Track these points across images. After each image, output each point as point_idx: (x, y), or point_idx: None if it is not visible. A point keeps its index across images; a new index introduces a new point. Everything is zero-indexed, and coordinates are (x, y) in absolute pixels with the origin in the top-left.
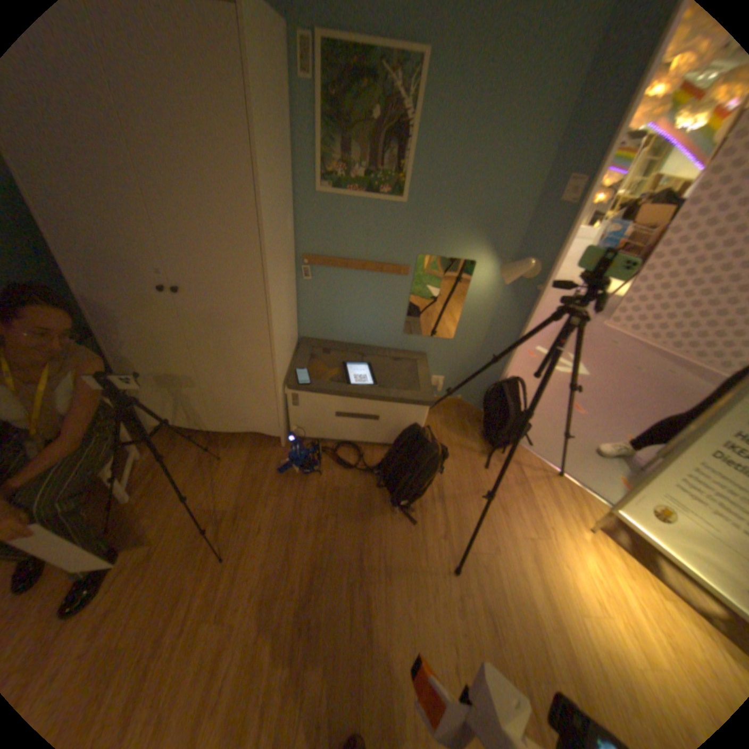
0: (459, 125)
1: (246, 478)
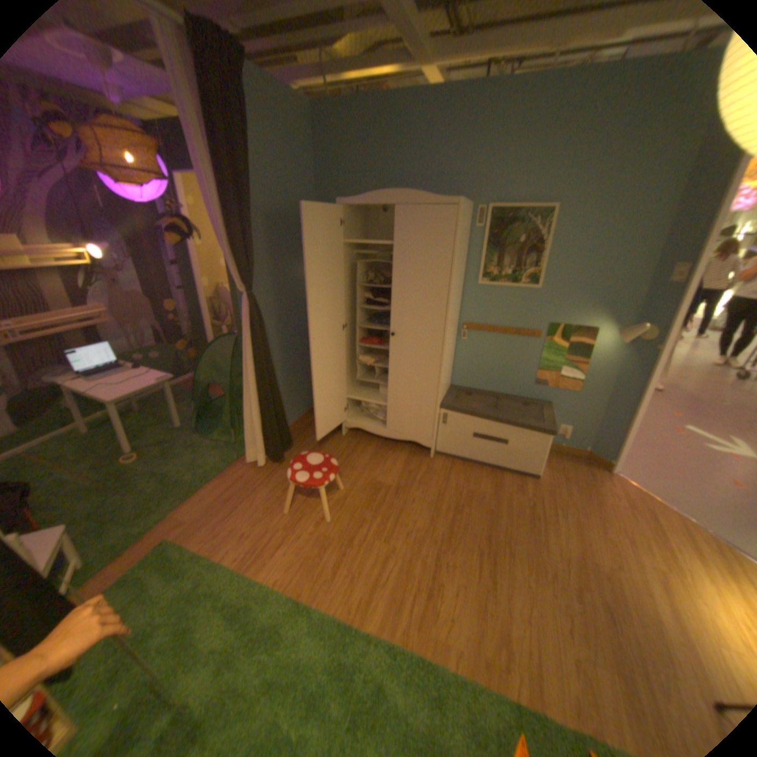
0: (581, 239)
1: (405, 470)
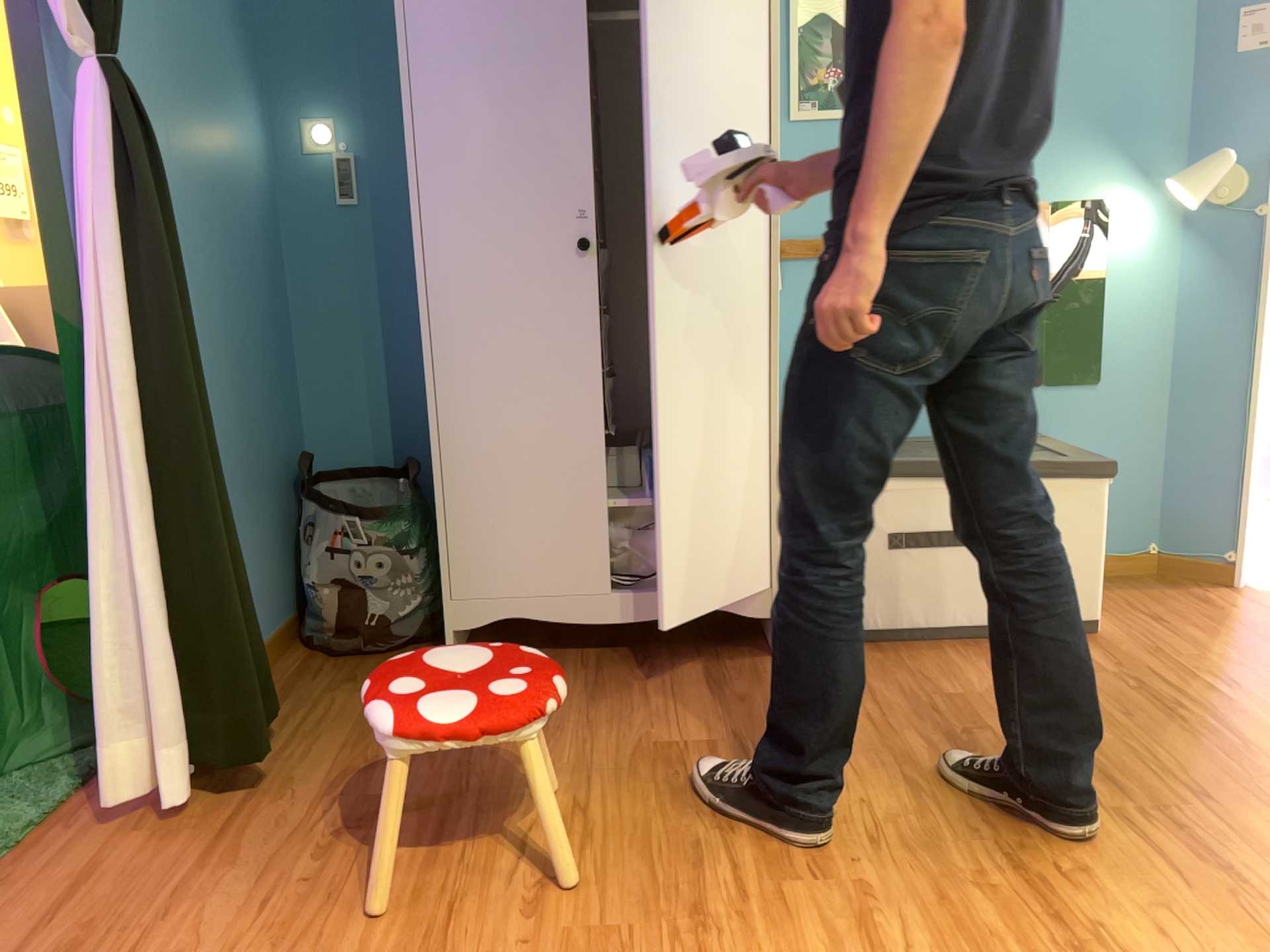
0: None
1: (714, 697)
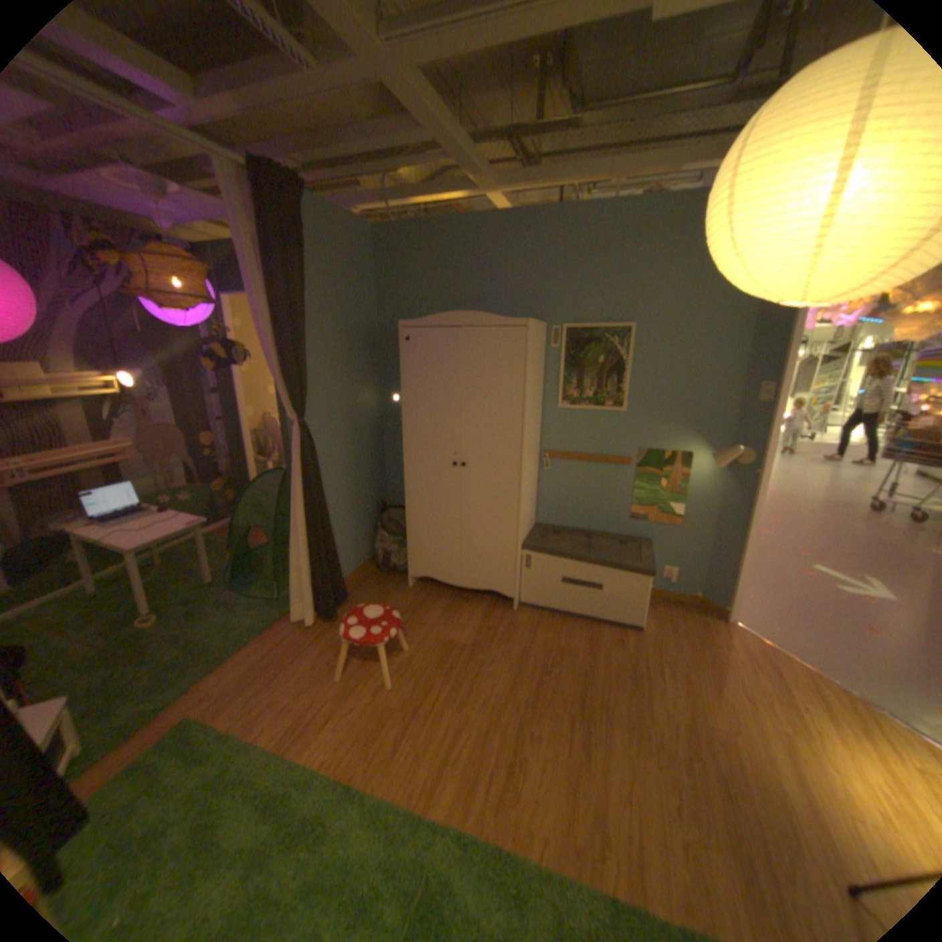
0: (661, 359)
1: (483, 626)
